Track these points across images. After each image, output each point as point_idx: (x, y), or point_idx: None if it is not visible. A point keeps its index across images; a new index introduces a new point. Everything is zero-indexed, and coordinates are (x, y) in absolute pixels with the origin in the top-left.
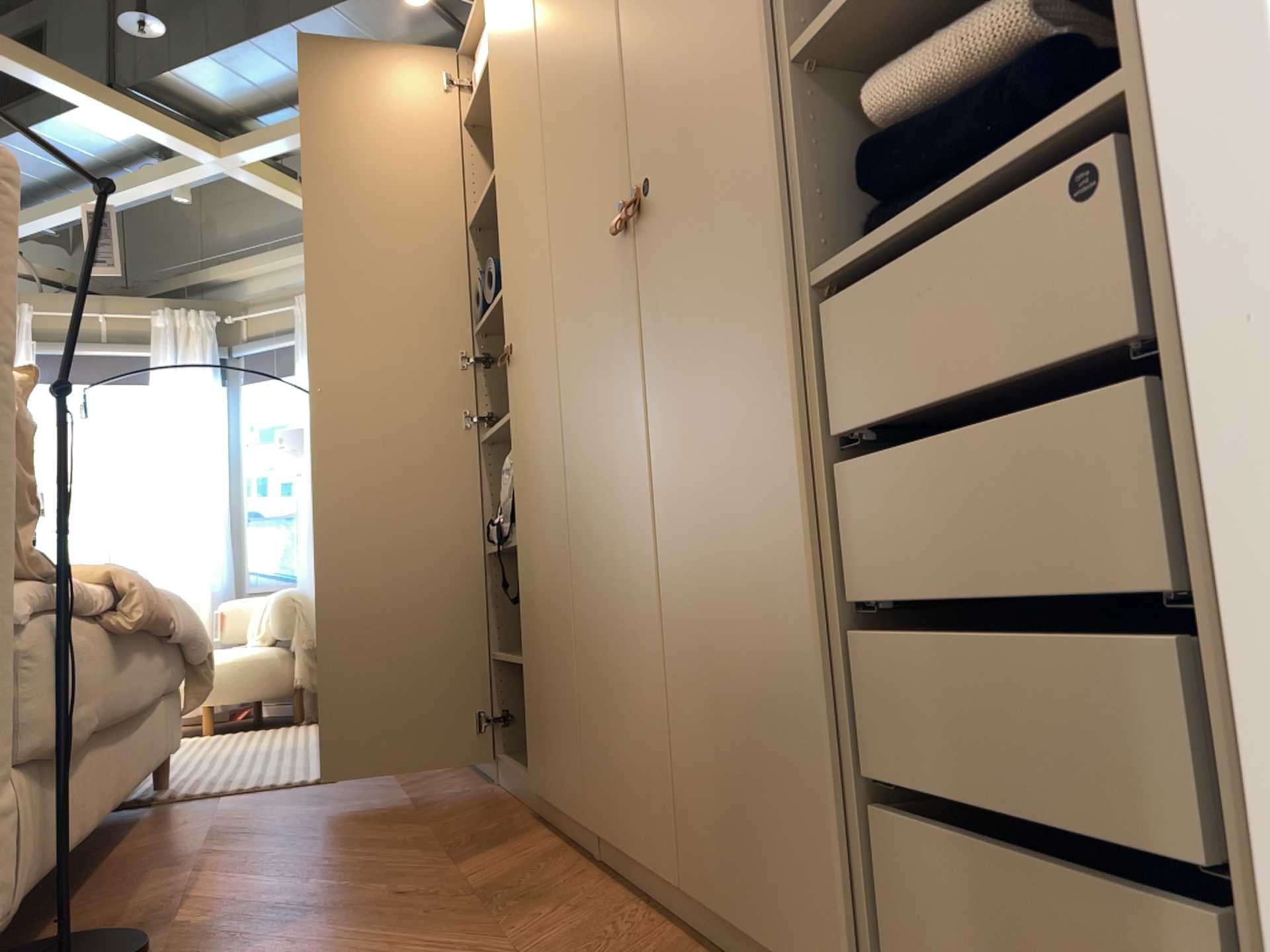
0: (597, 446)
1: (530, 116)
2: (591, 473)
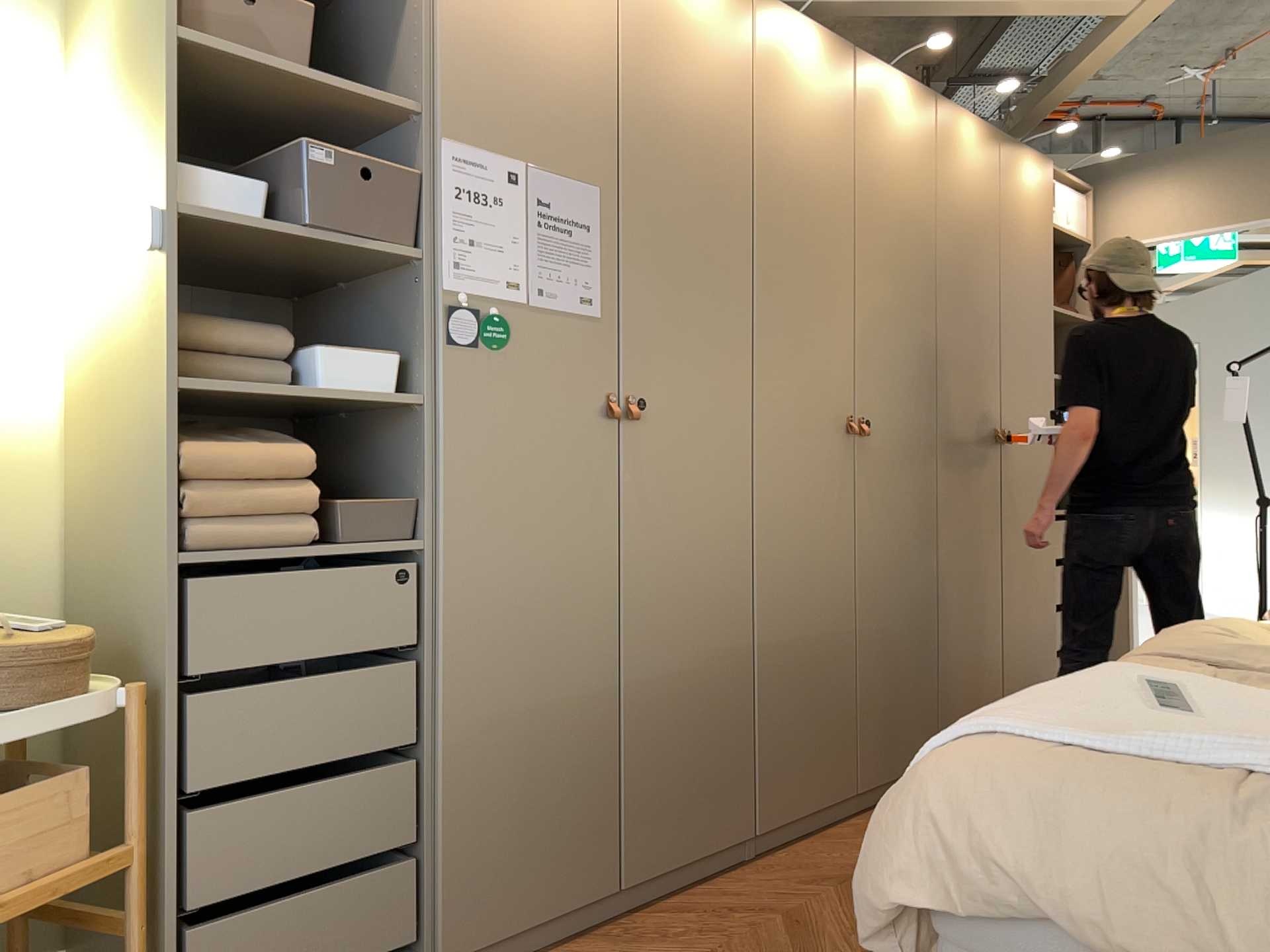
0: (971, 535)
1: (920, 270)
2: (964, 550)
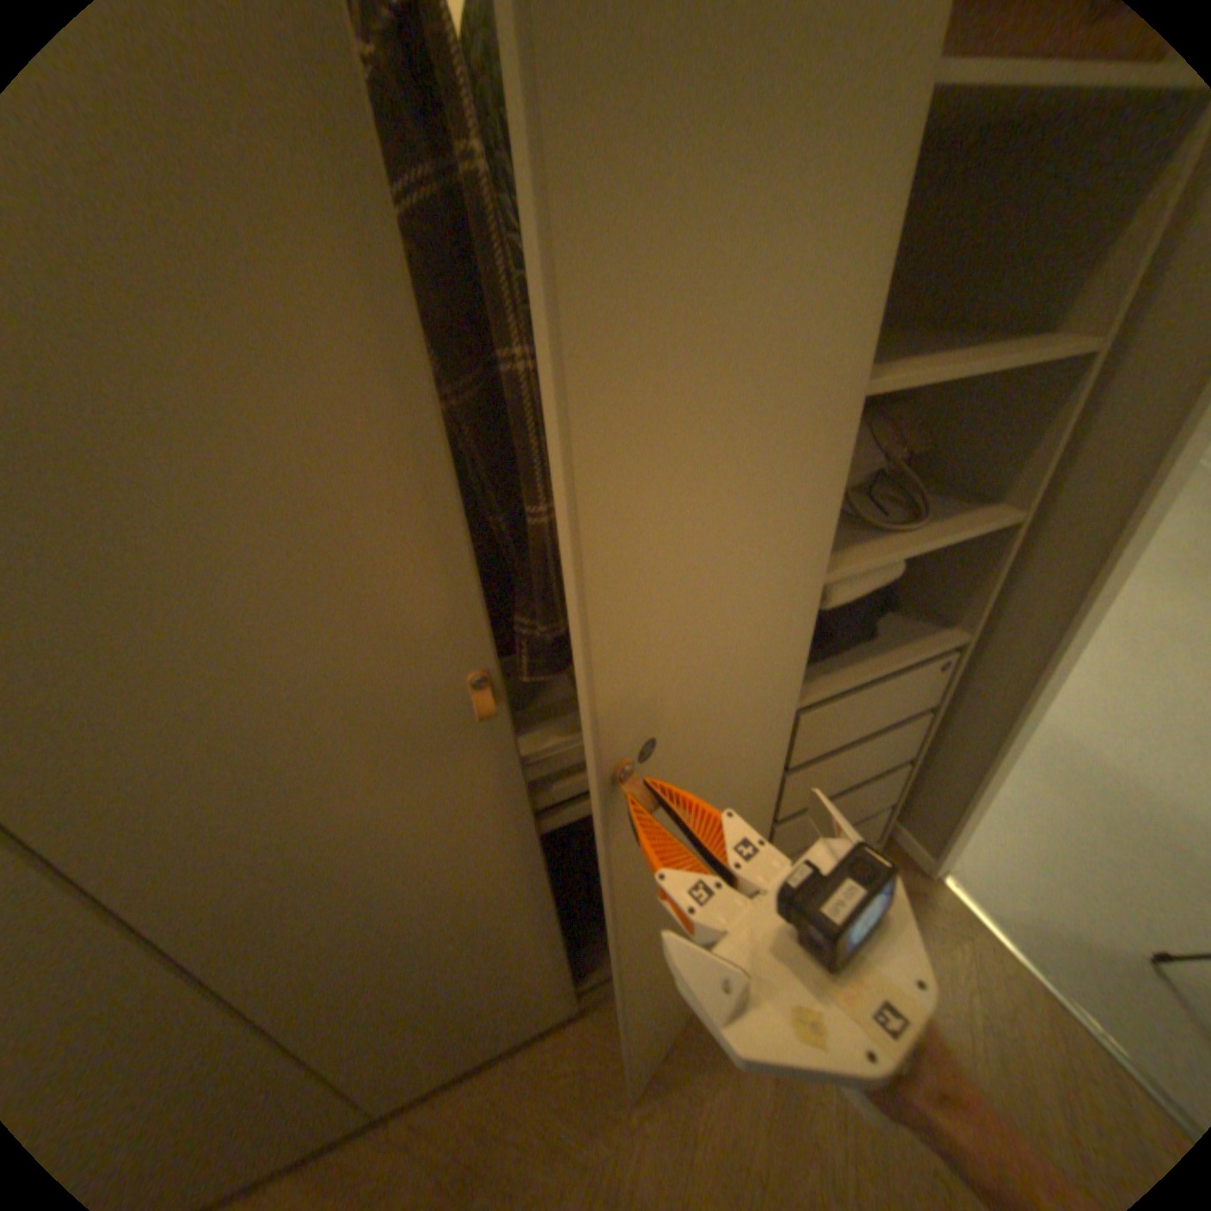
0: (370, 923)
1: None
2: (346, 952)
